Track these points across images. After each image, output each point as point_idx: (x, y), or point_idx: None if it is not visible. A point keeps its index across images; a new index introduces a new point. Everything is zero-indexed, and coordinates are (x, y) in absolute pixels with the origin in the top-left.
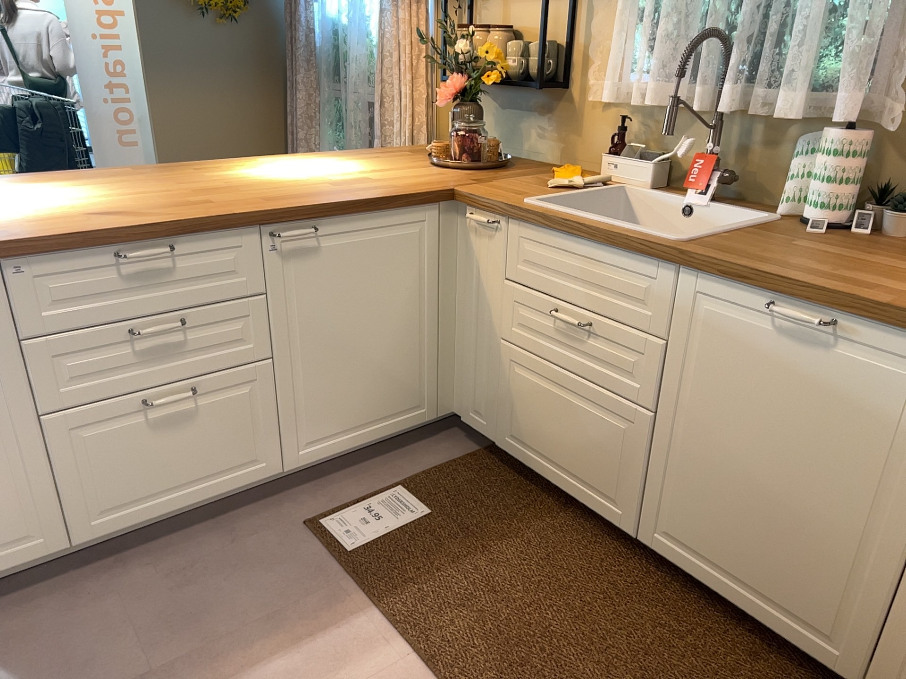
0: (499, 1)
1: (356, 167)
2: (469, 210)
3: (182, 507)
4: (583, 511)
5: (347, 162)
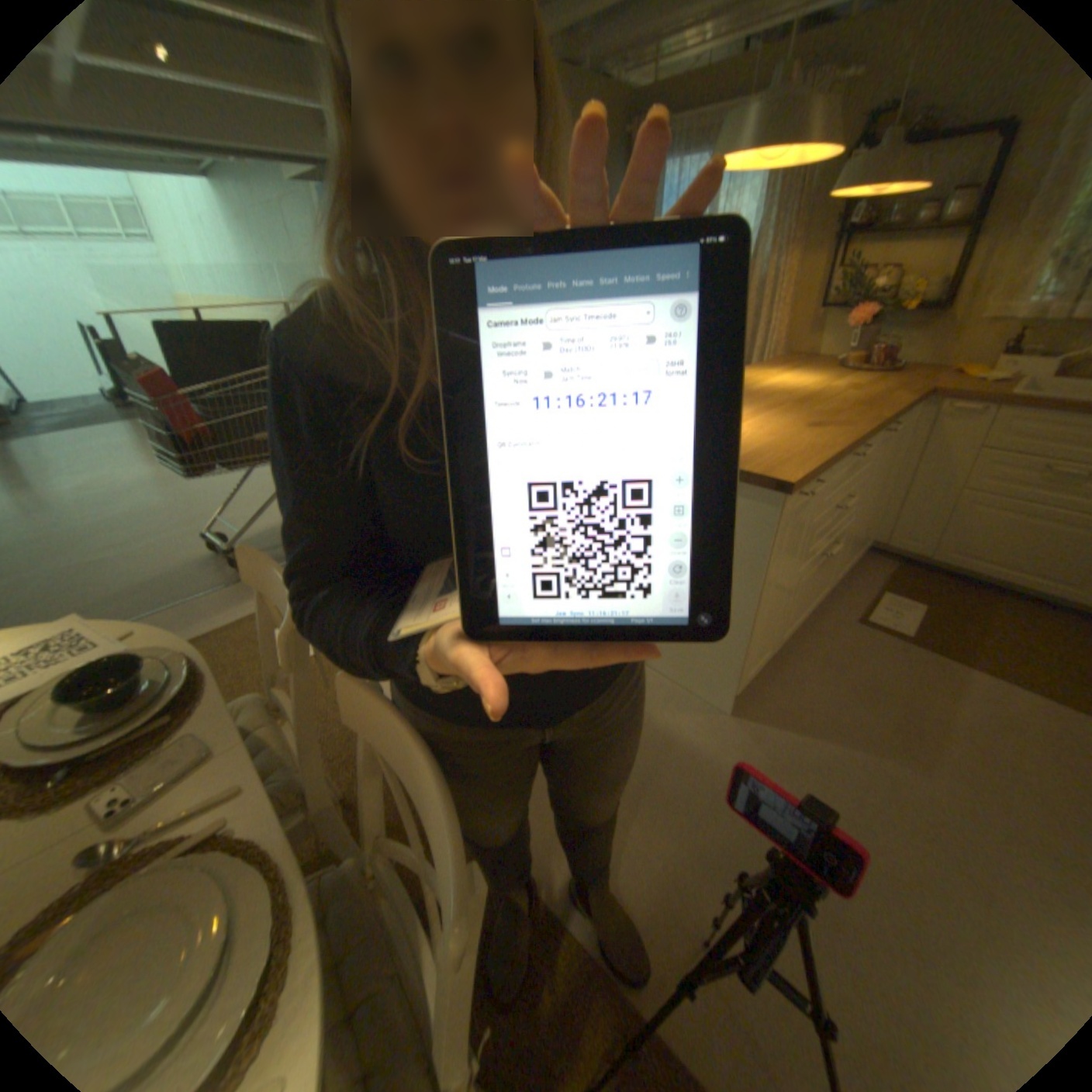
0: (880, 243)
1: (816, 376)
2: (947, 401)
3: (802, 622)
4: (1015, 595)
5: (796, 373)
